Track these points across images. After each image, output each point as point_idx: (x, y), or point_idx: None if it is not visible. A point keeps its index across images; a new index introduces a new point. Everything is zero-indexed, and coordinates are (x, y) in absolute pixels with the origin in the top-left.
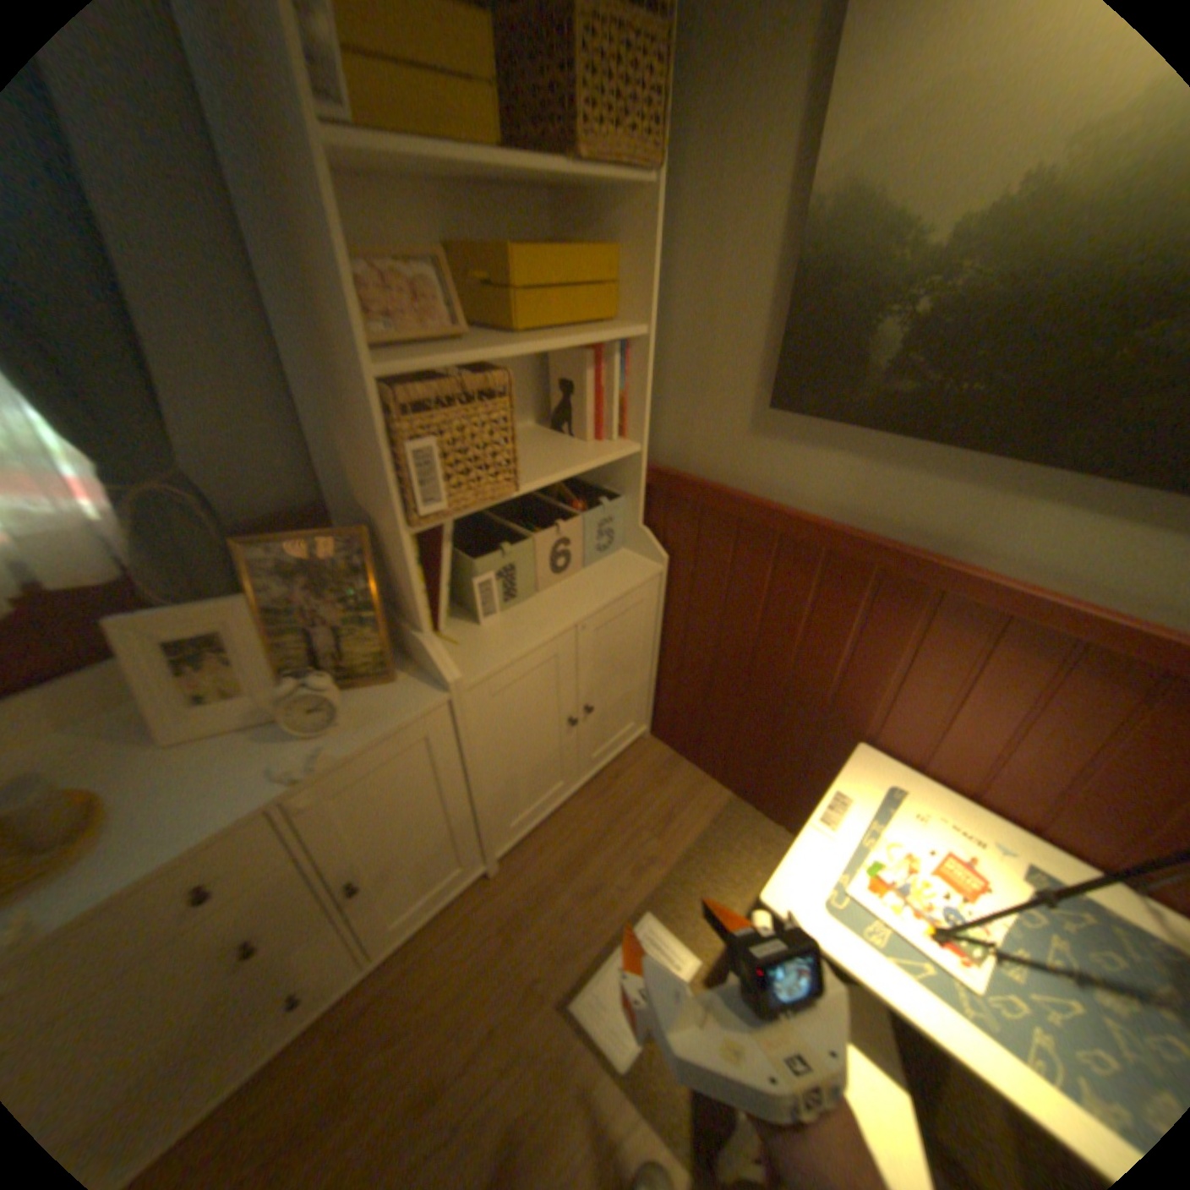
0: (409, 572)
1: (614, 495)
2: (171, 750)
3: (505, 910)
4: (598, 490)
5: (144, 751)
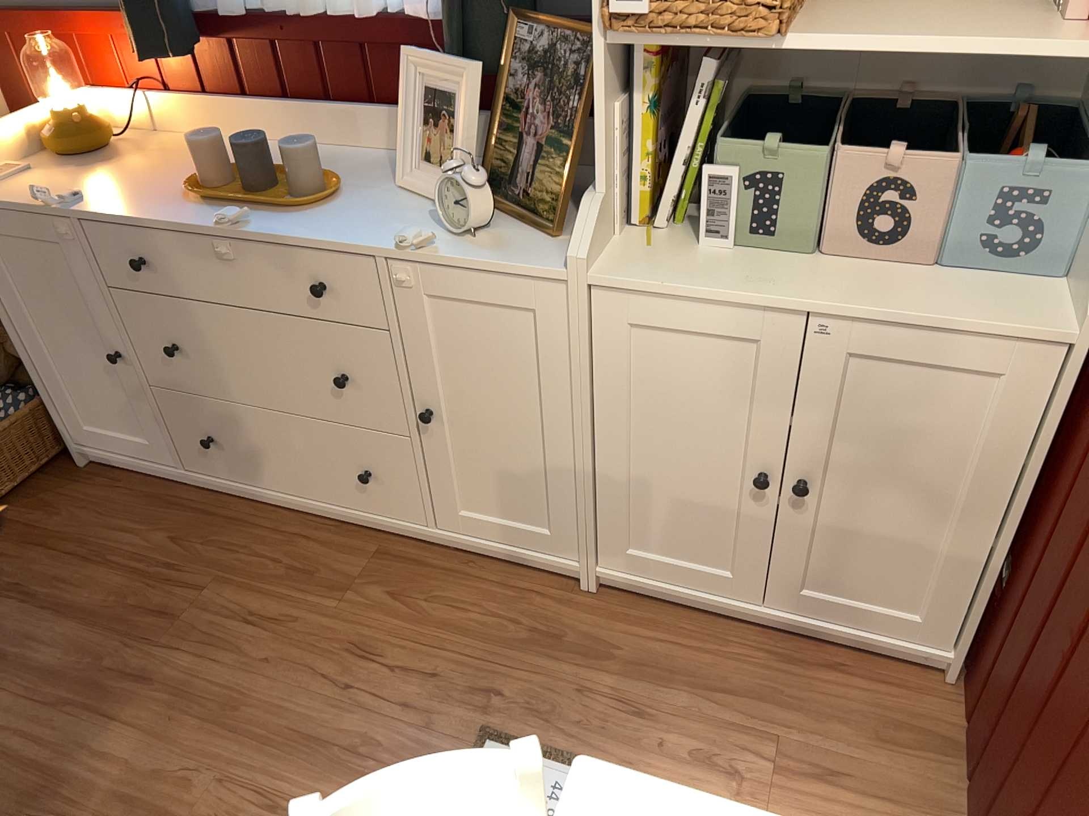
0: (599, 100)
1: (1087, 162)
2: (401, 192)
3: (559, 619)
4: (1079, 150)
5: (393, 185)
